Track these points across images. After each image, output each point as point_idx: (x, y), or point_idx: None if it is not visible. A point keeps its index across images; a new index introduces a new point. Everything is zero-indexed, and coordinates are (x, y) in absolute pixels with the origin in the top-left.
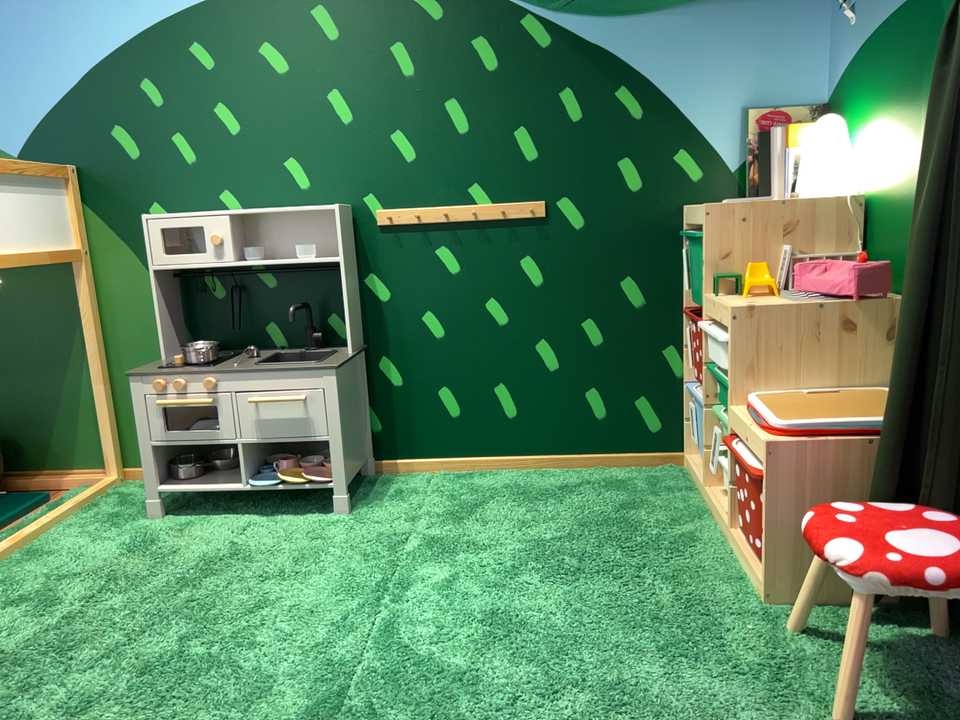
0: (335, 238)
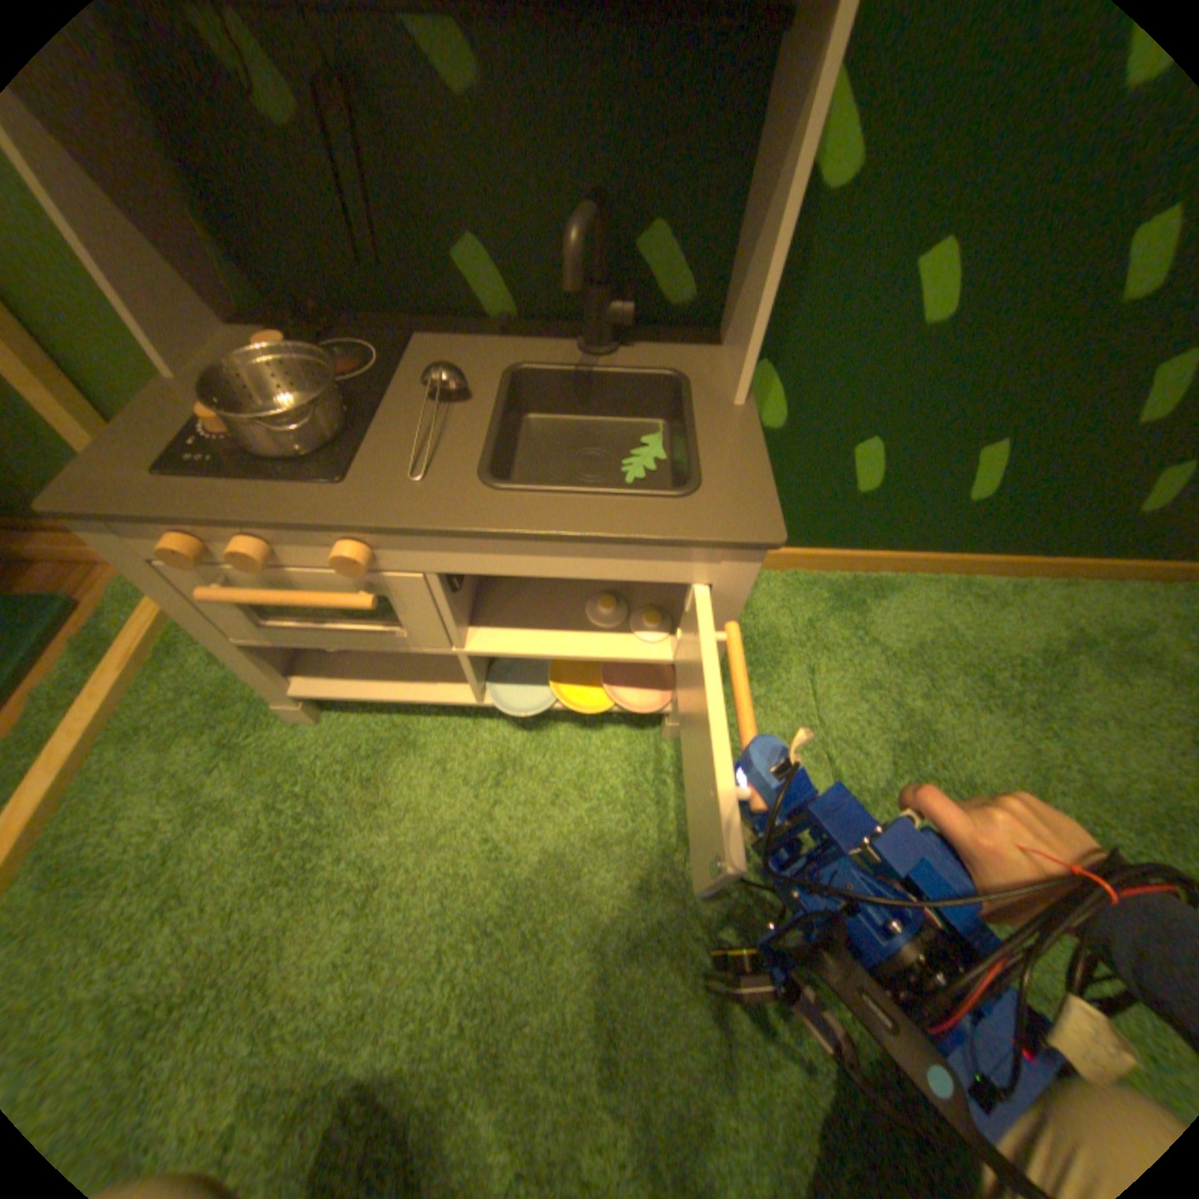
0: None
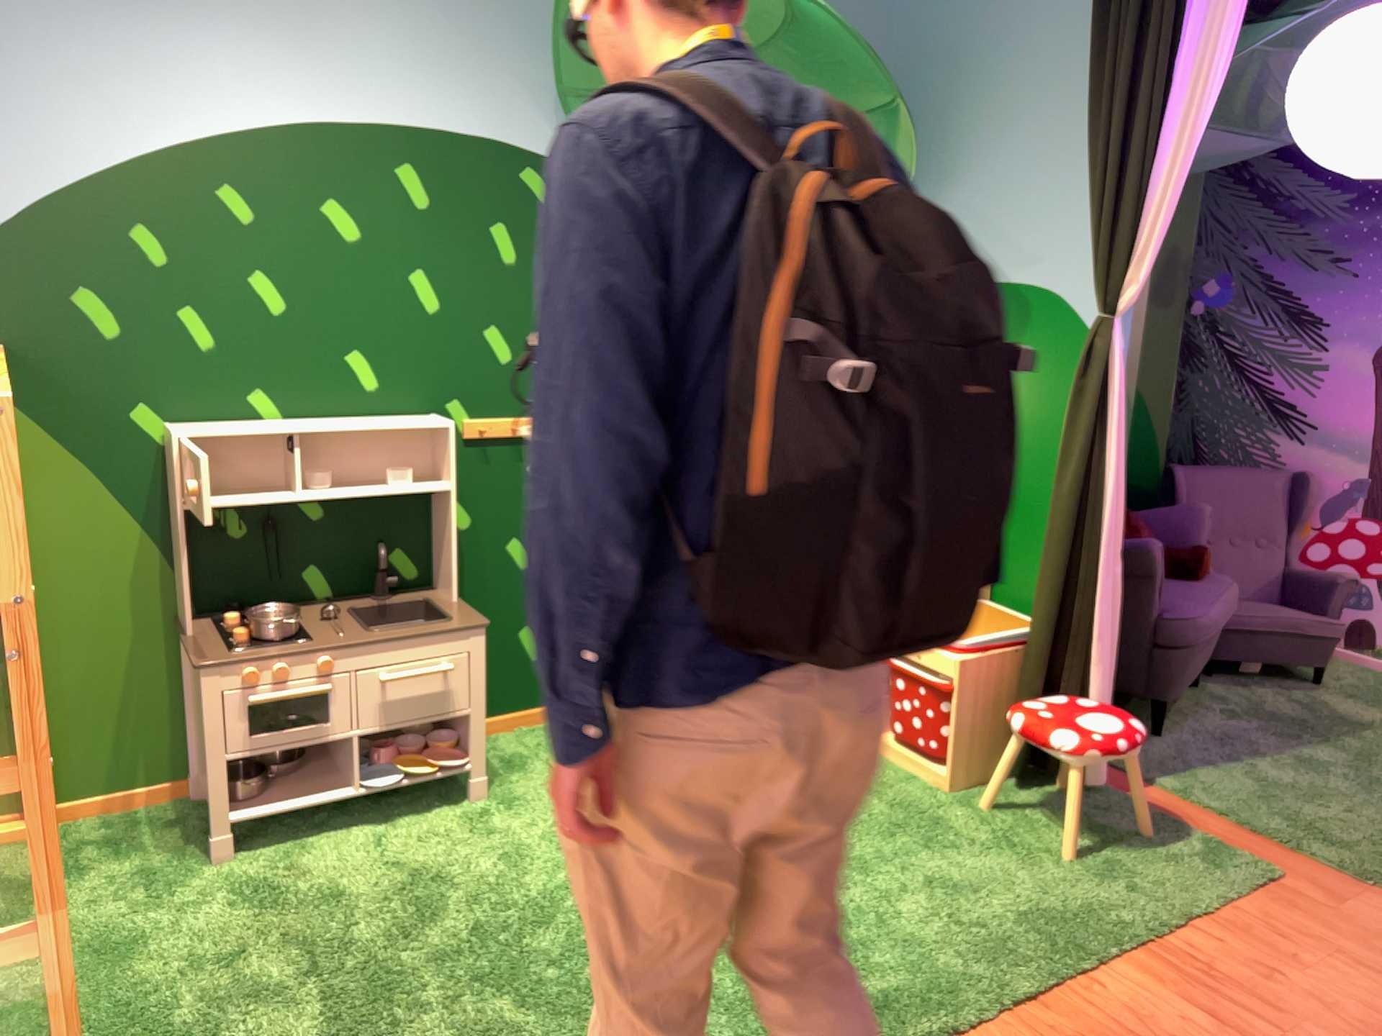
0: (420, 457)
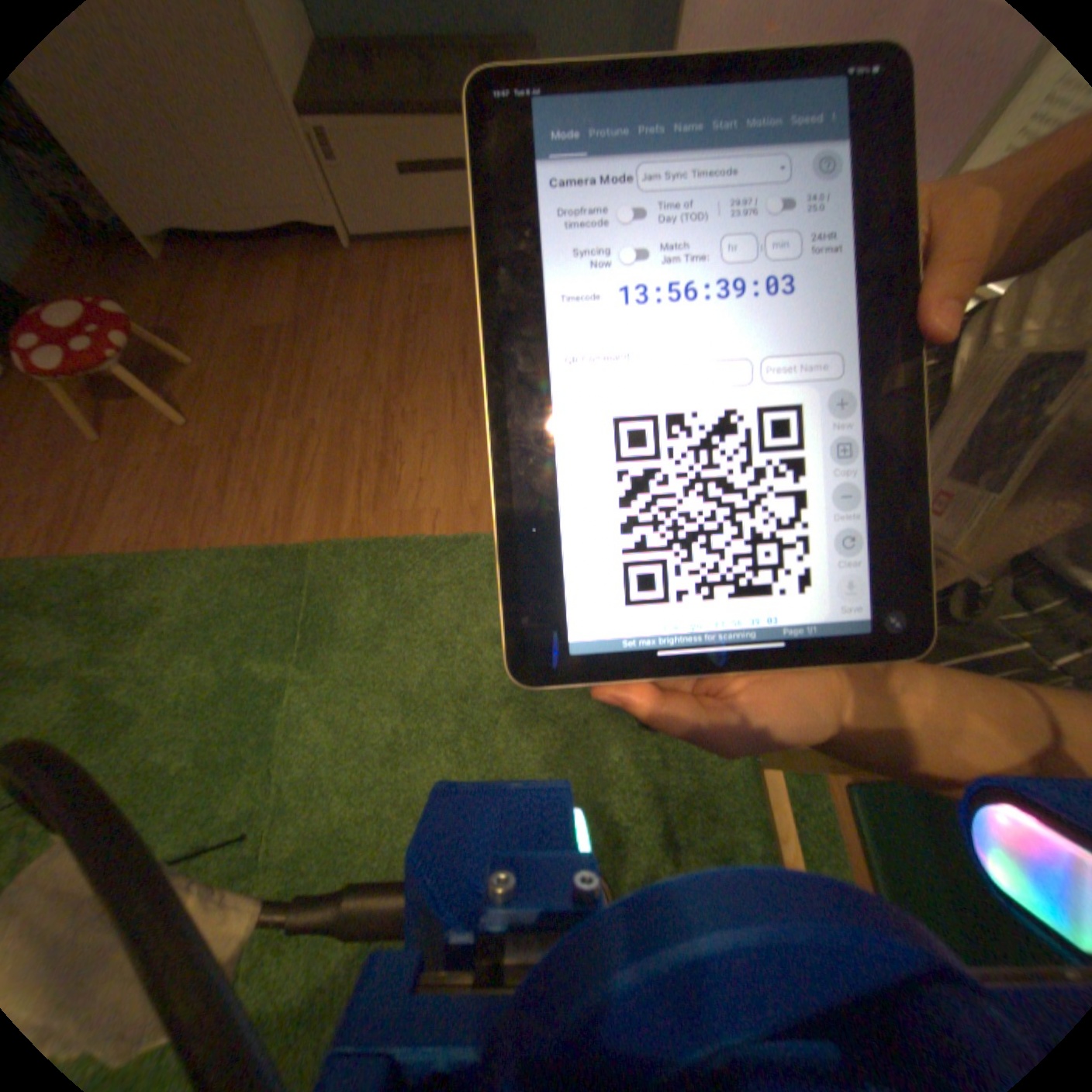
0: None
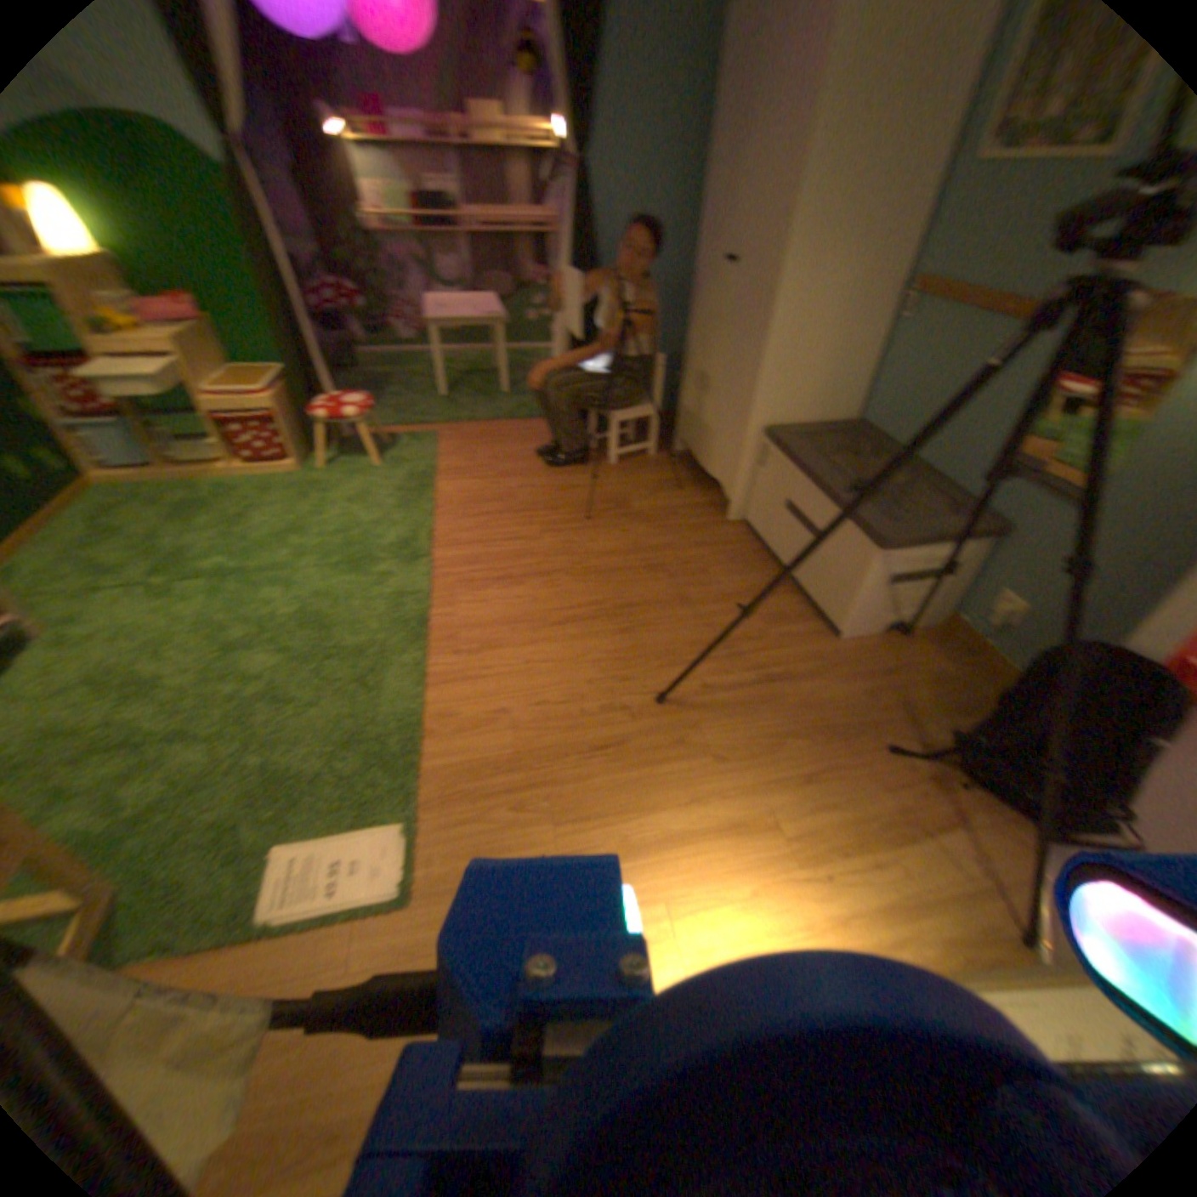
0: None
